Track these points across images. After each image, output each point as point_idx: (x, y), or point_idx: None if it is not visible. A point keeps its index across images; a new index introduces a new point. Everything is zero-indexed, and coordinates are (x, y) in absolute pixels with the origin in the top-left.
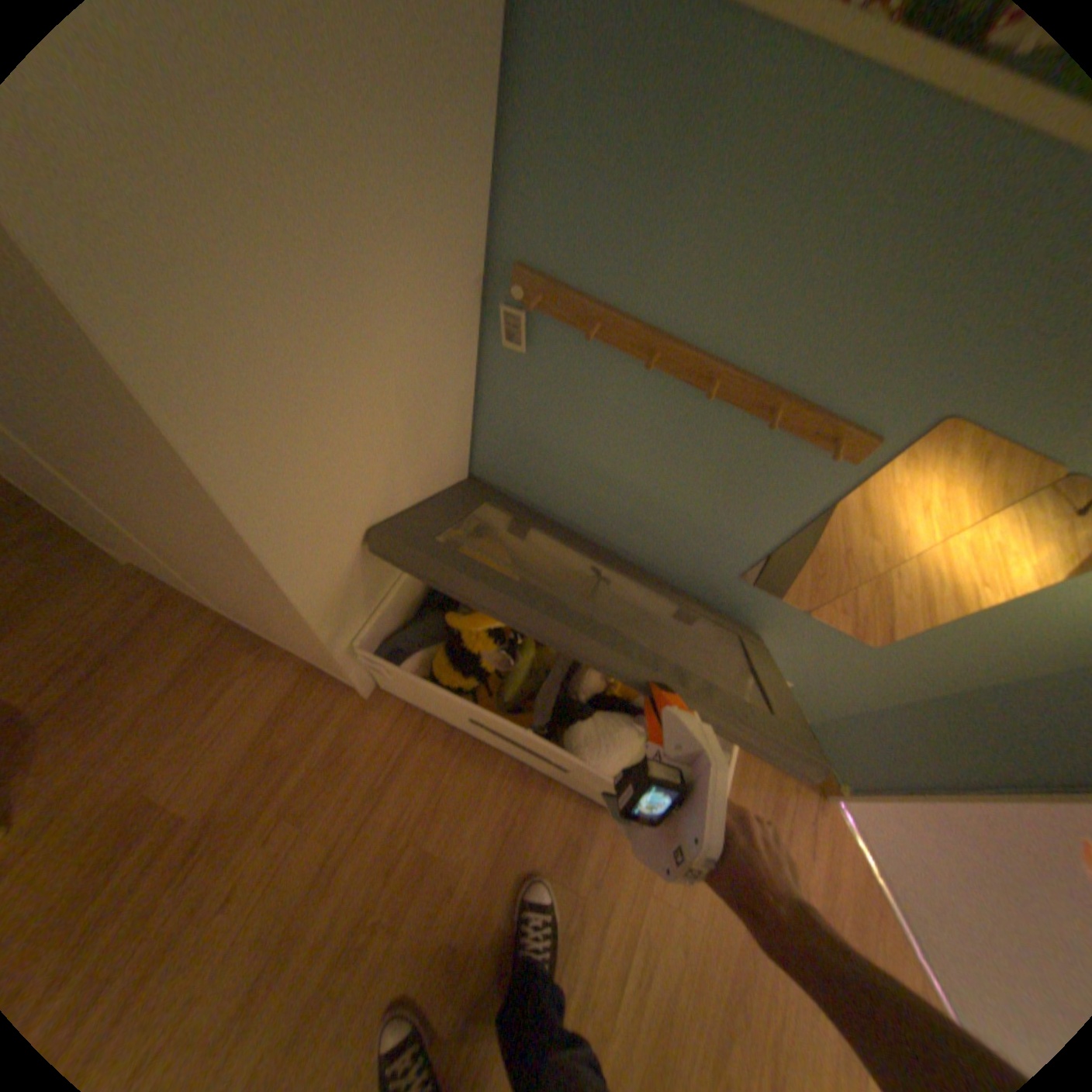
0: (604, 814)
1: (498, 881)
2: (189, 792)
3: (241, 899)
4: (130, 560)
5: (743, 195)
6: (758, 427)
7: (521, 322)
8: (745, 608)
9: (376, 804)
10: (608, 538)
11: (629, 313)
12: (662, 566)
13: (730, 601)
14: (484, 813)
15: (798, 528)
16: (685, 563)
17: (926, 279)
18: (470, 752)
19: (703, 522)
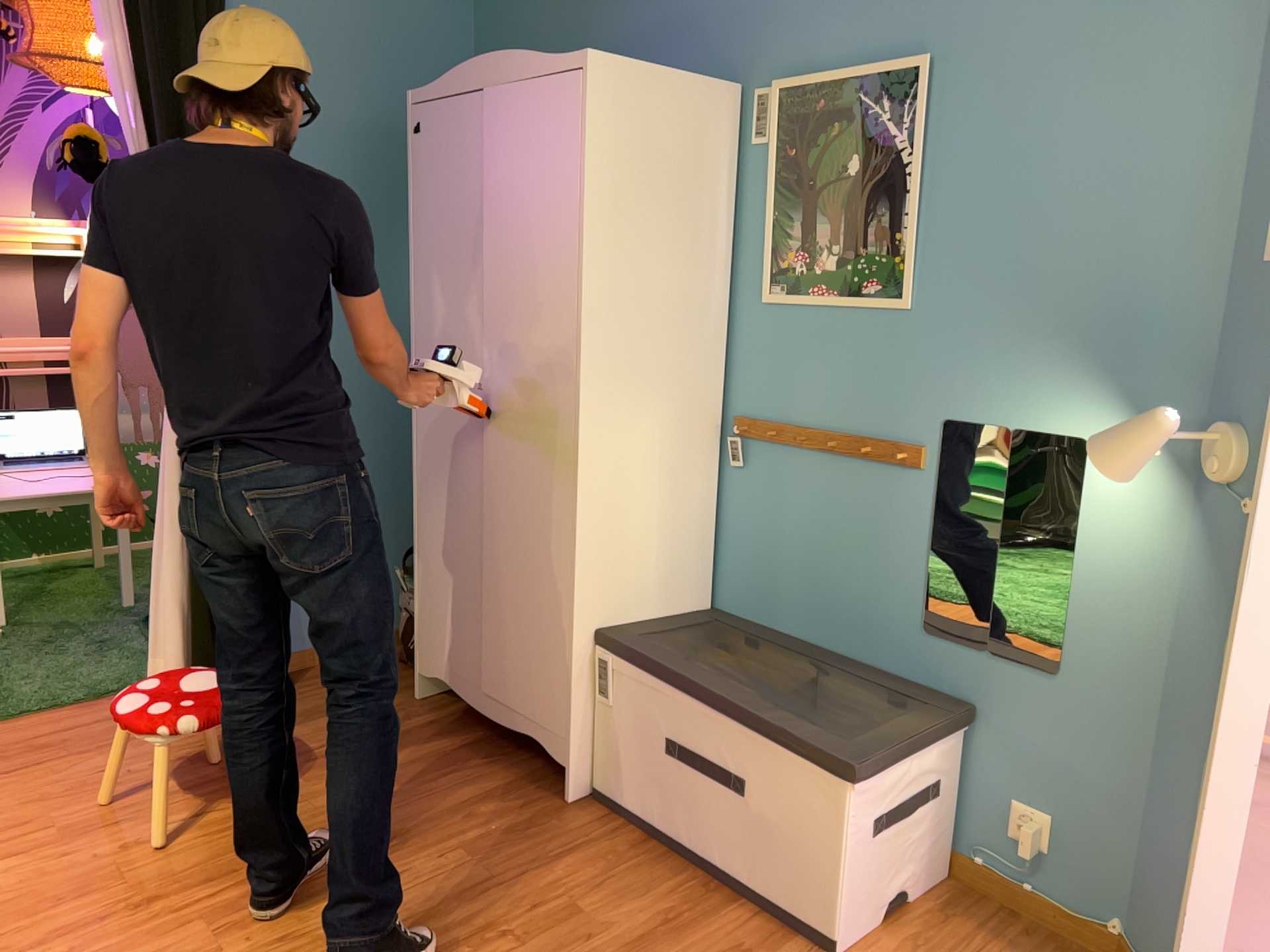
0: (792, 940)
1: (644, 947)
2: (398, 814)
3: (405, 879)
4: (420, 695)
5: (816, 356)
6: (868, 467)
7: (737, 444)
8: (943, 677)
9: (545, 864)
10: (818, 632)
11: (789, 423)
12: (865, 649)
13: (929, 671)
14: (649, 901)
15: (926, 543)
16: (879, 633)
17: (891, 363)
18: (654, 859)
19: (872, 570)
